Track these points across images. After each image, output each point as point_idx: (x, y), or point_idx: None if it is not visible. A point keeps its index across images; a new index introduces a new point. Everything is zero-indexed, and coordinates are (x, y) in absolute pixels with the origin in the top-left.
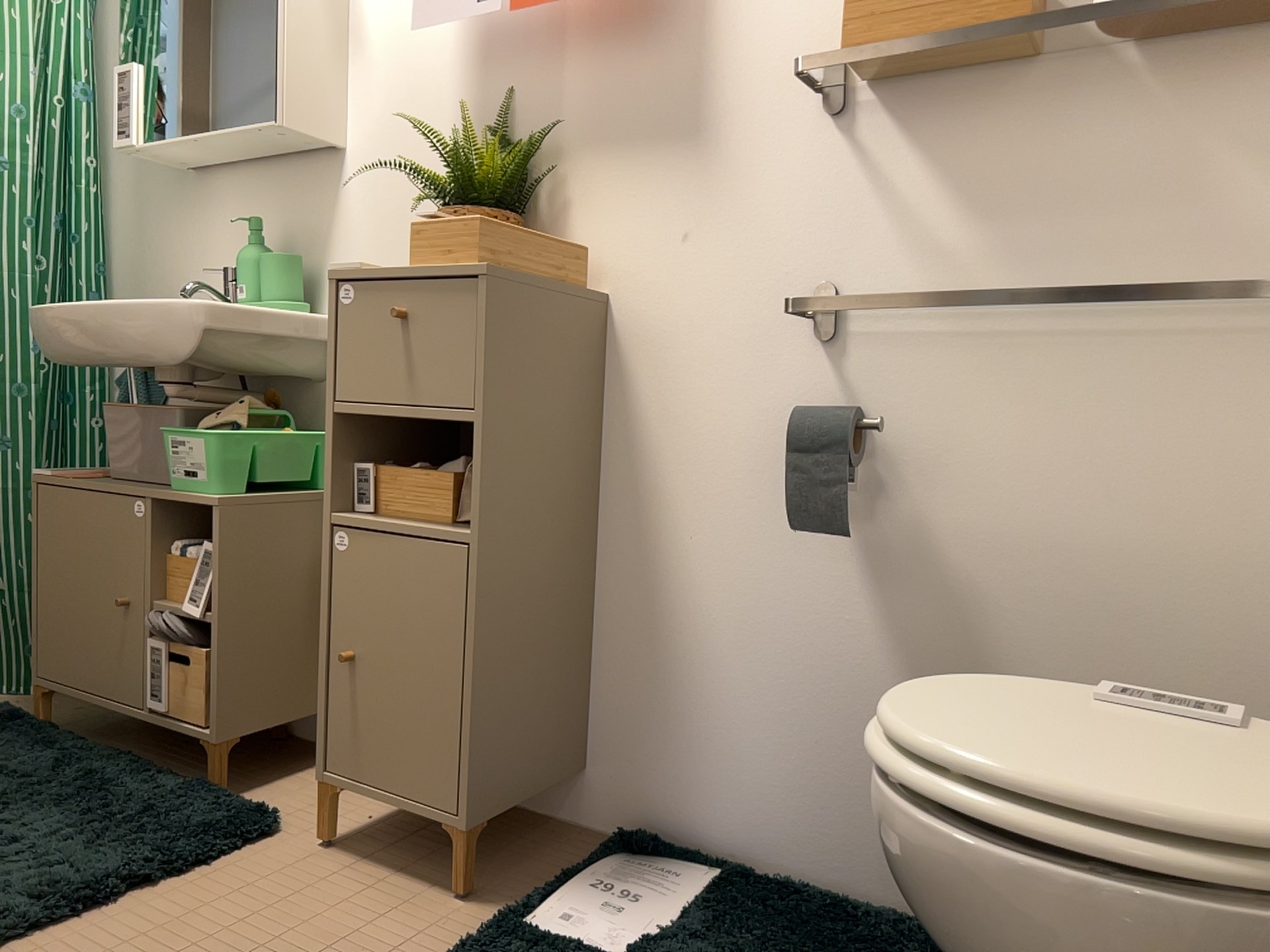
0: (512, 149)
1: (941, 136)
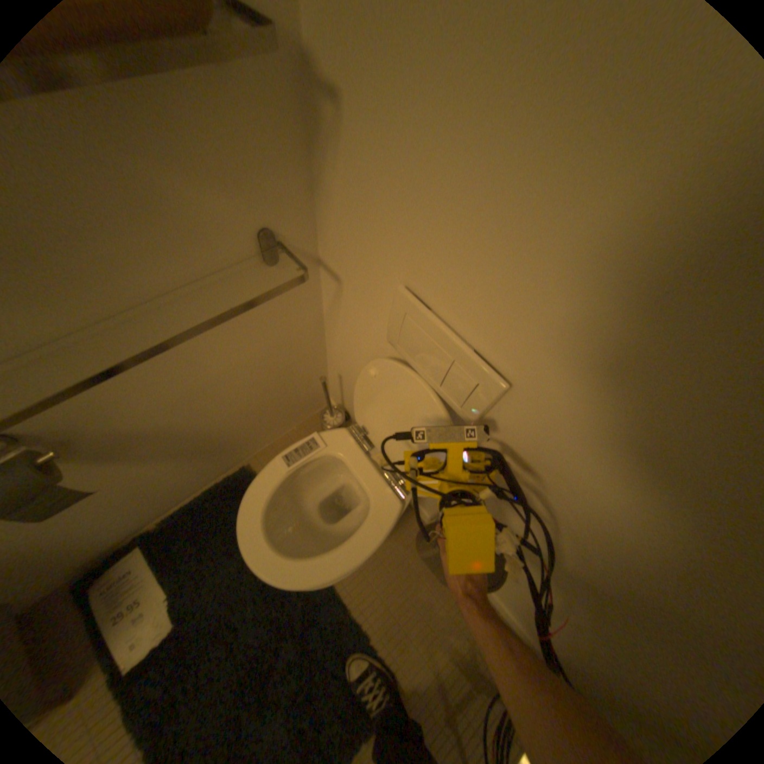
0: None
1: None
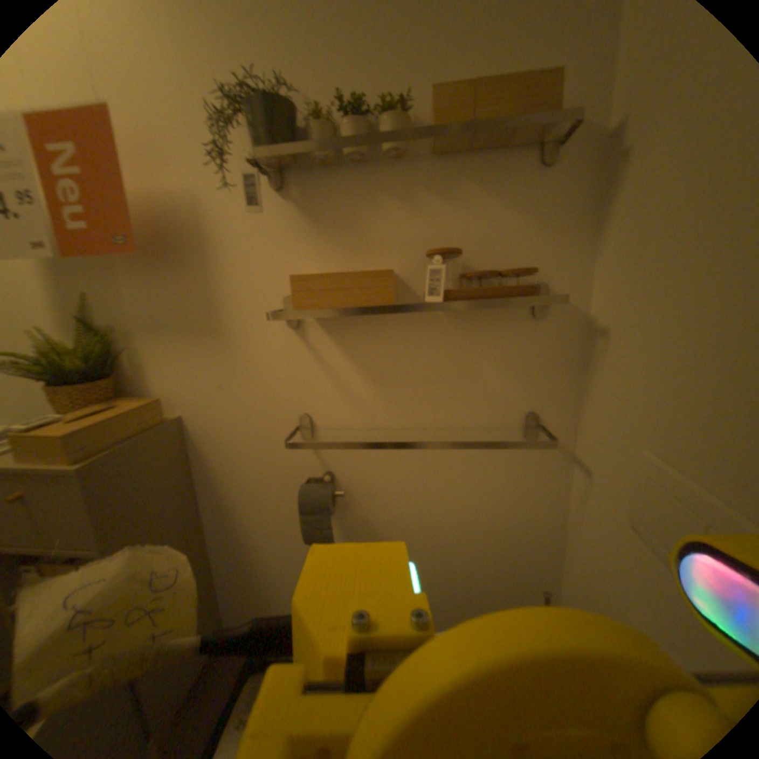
0: (91, 327)
1: (356, 340)
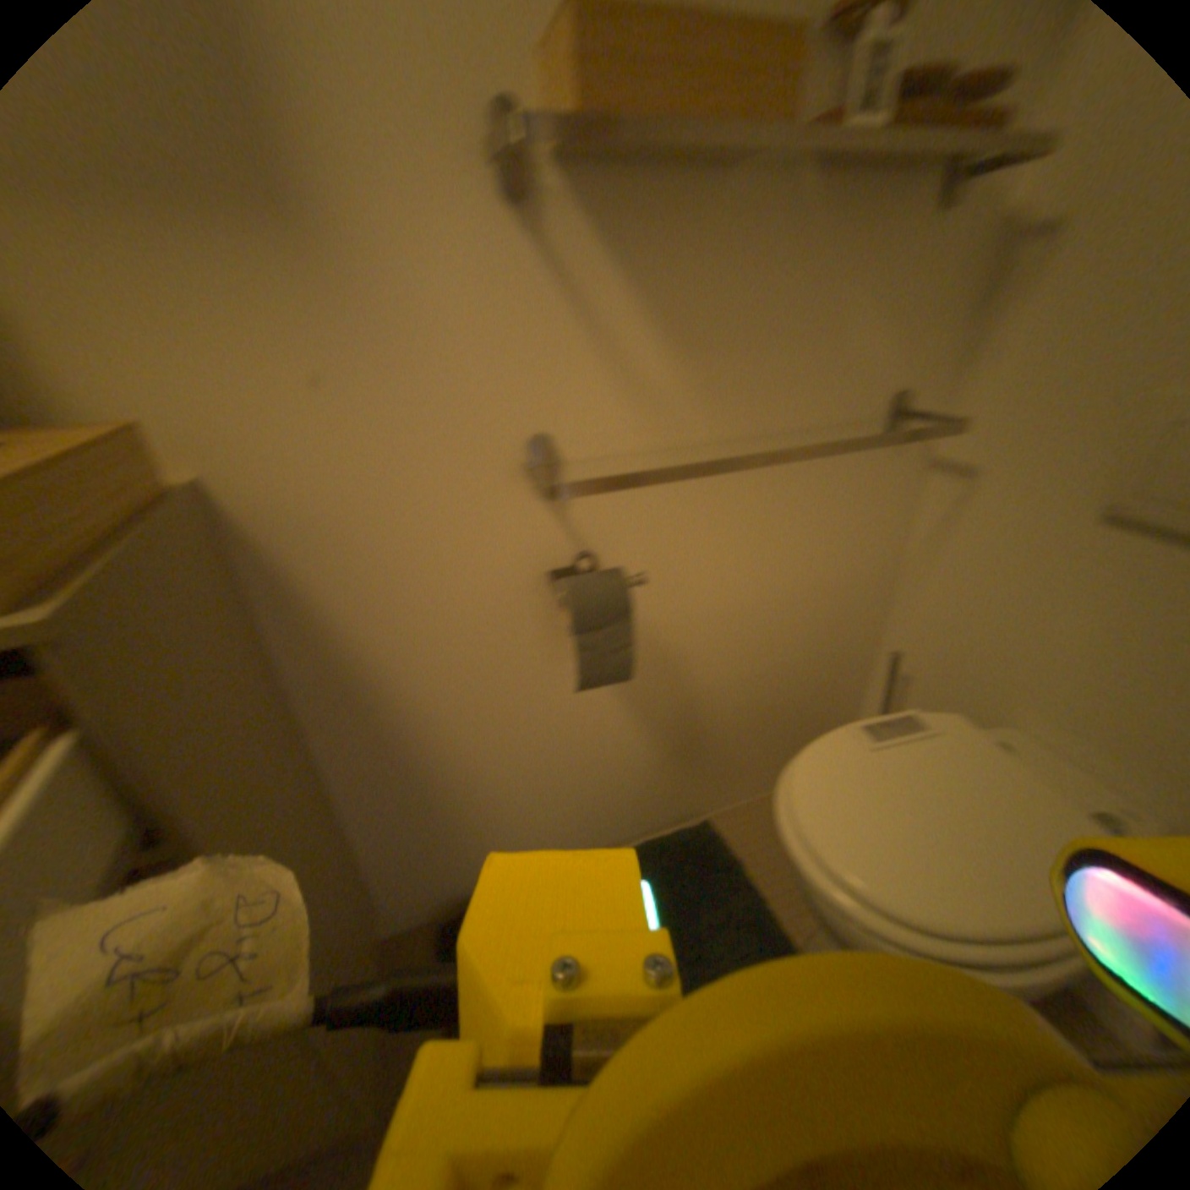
0: None
1: (663, 243)
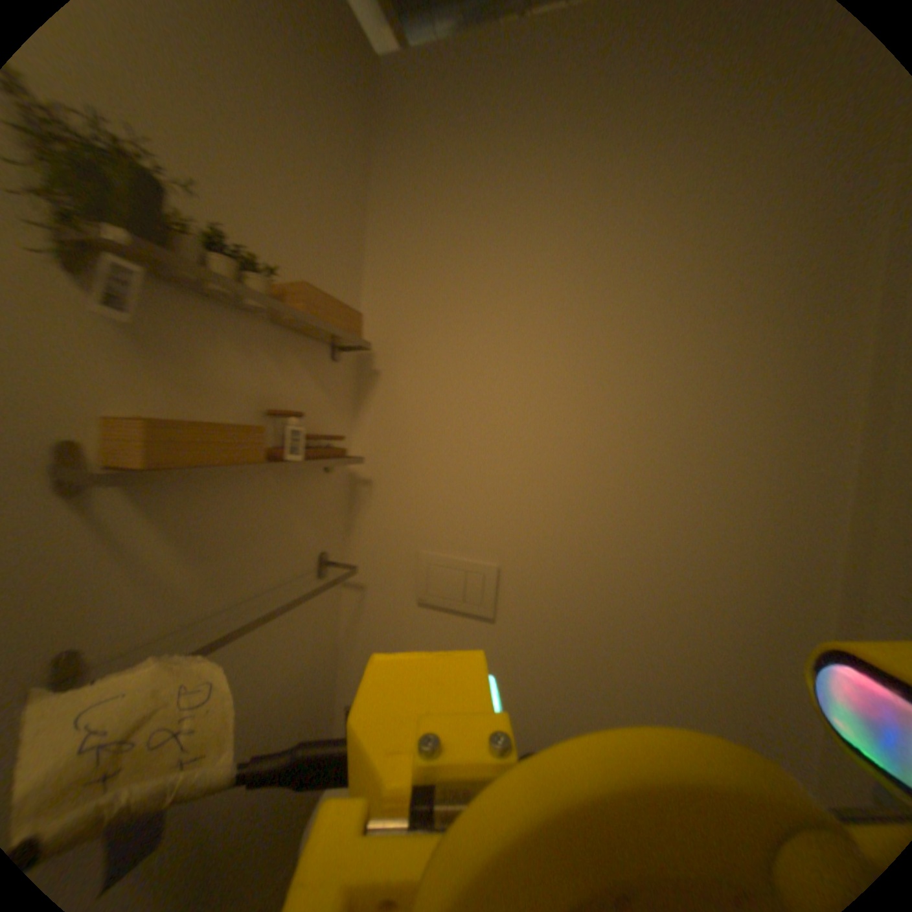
0: None
1: (184, 504)
